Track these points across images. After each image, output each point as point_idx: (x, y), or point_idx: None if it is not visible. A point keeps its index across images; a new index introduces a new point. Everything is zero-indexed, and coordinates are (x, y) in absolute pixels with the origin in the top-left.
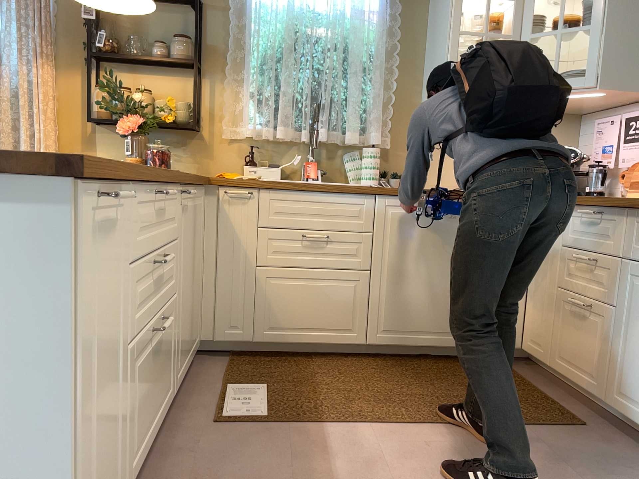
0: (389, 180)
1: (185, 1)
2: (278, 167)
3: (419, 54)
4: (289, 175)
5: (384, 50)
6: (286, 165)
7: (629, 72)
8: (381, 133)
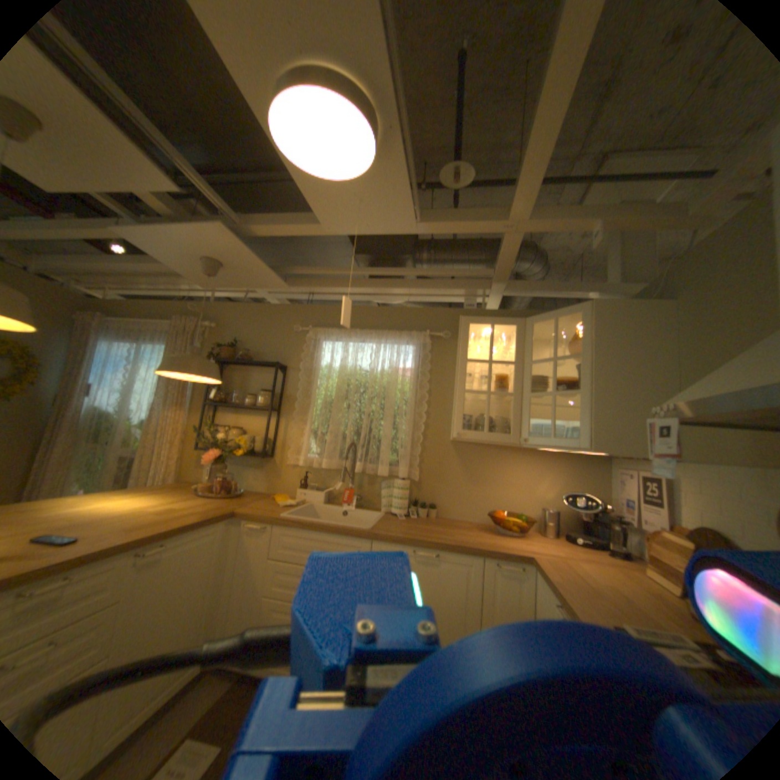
0: (418, 510)
1: (274, 365)
2: (323, 492)
3: (447, 401)
4: (336, 498)
5: (416, 398)
6: (329, 491)
7: (627, 437)
8: (412, 466)
